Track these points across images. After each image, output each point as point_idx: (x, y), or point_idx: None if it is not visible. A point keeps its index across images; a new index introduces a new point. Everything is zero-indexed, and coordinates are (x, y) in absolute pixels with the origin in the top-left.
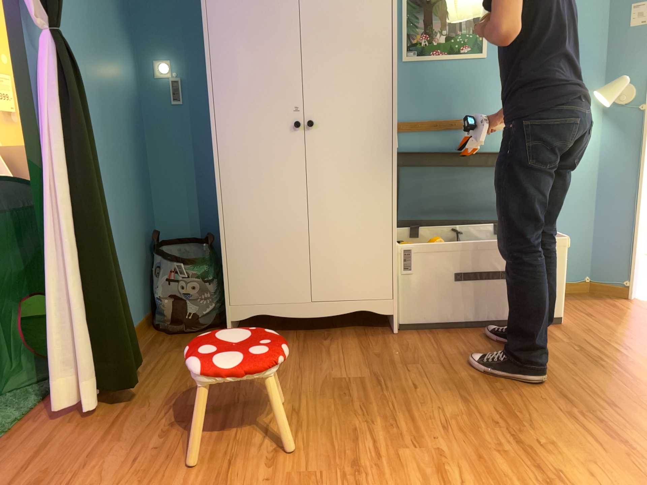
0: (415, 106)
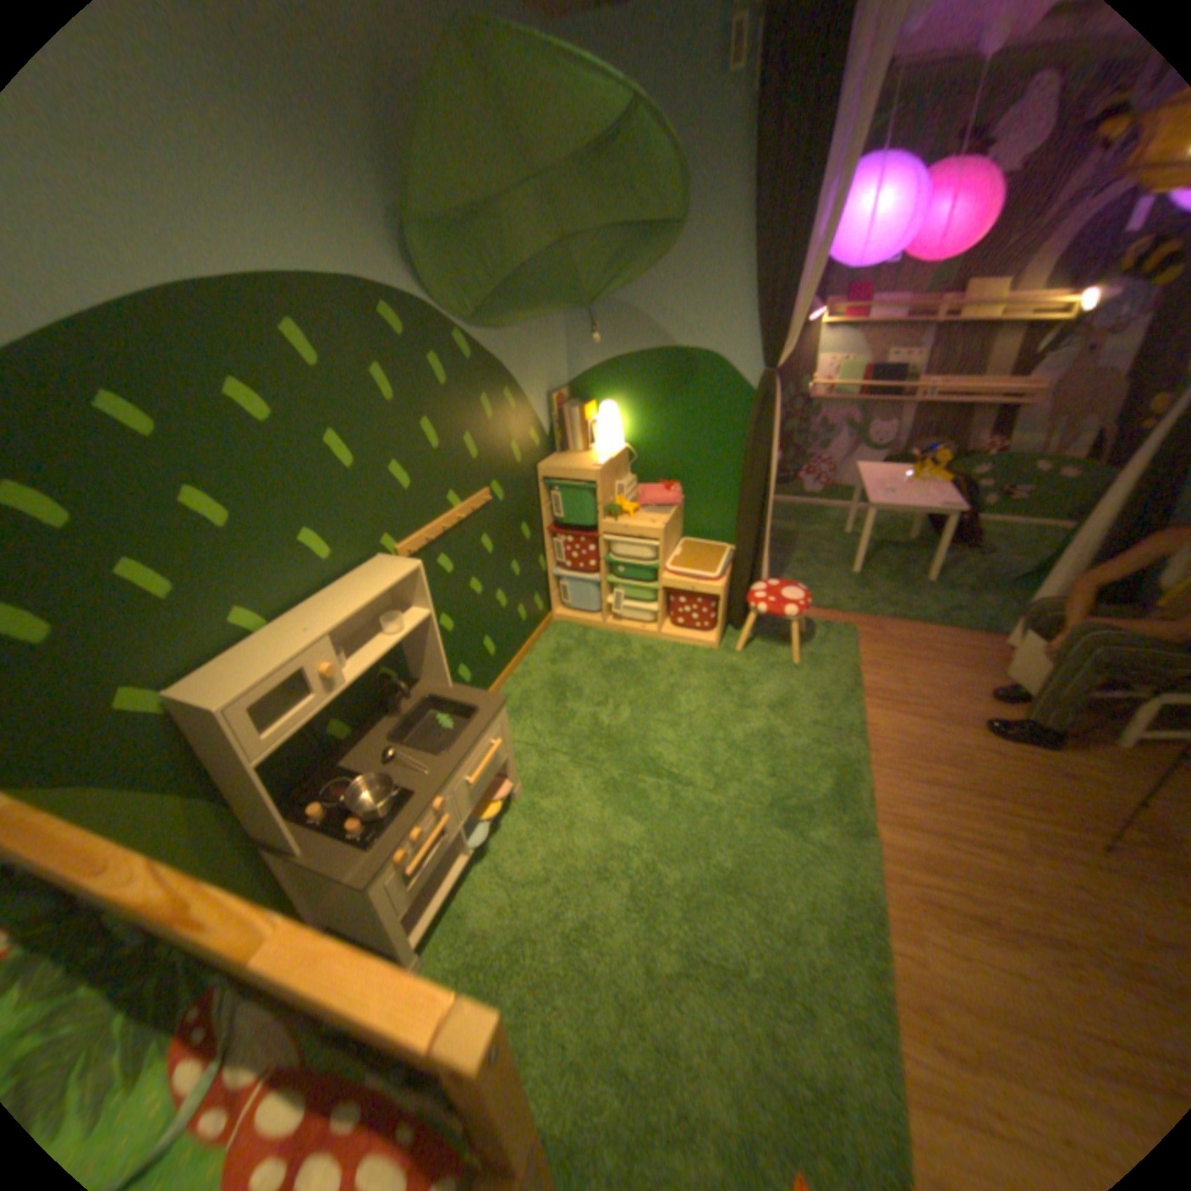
0: None
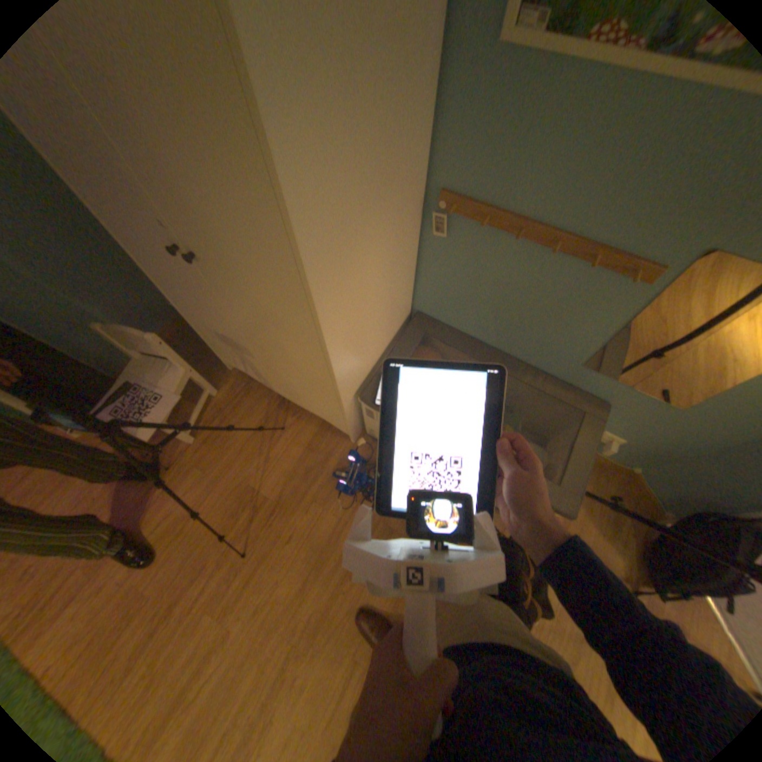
0: (502, 176)
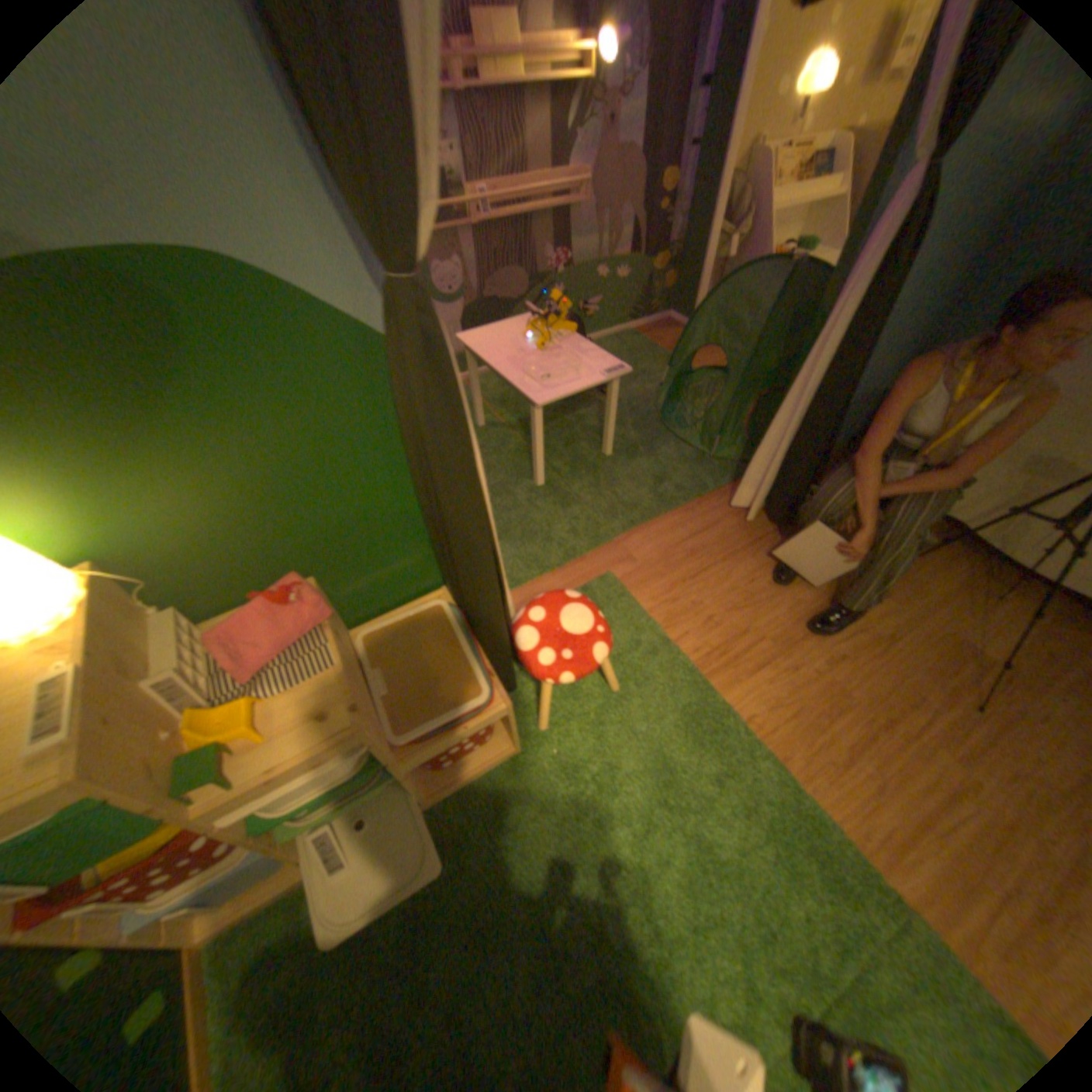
0: None
